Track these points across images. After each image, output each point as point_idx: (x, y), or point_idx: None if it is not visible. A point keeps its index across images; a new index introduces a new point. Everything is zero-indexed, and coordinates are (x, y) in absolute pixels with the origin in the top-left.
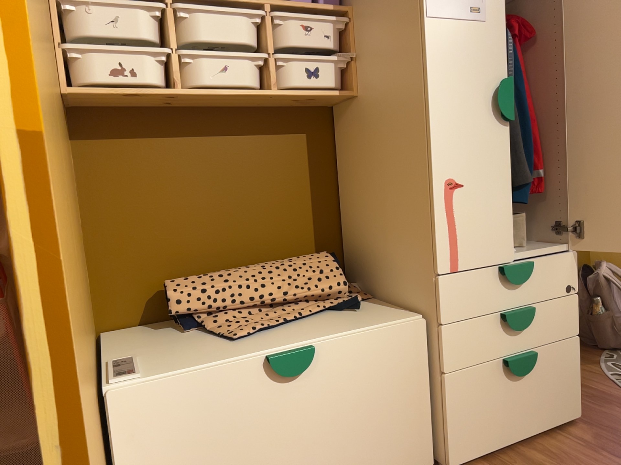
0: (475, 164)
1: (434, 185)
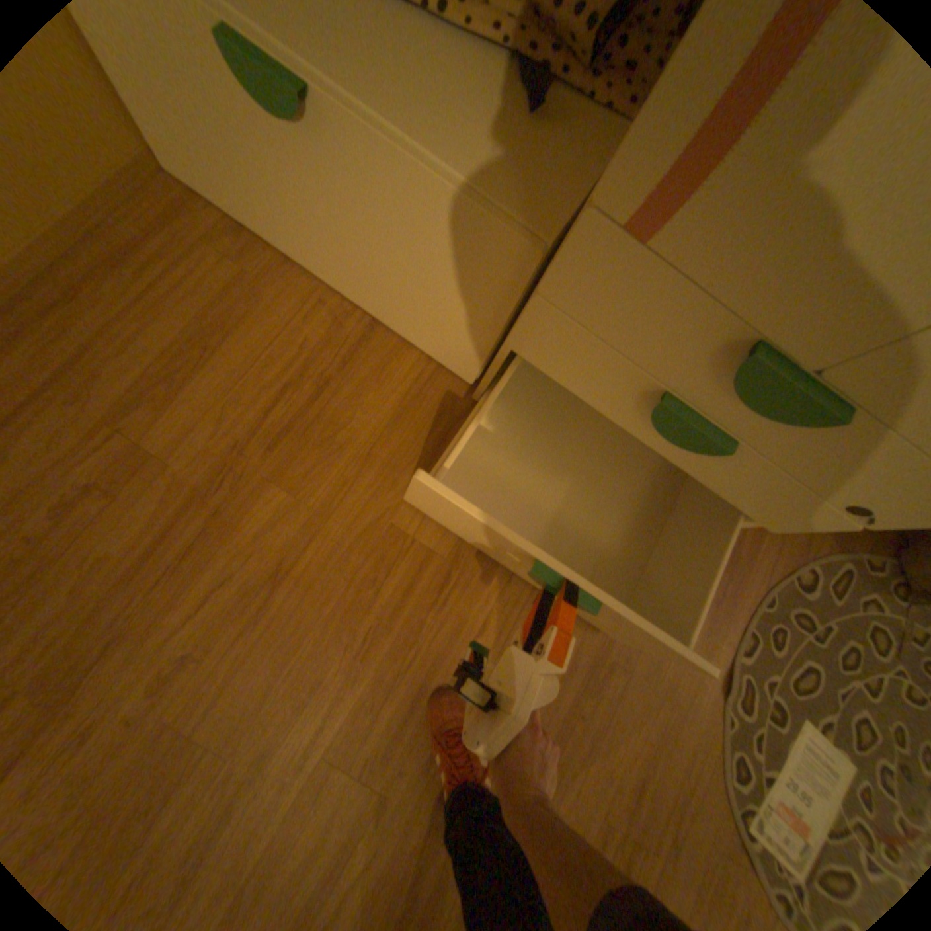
0: None
1: None
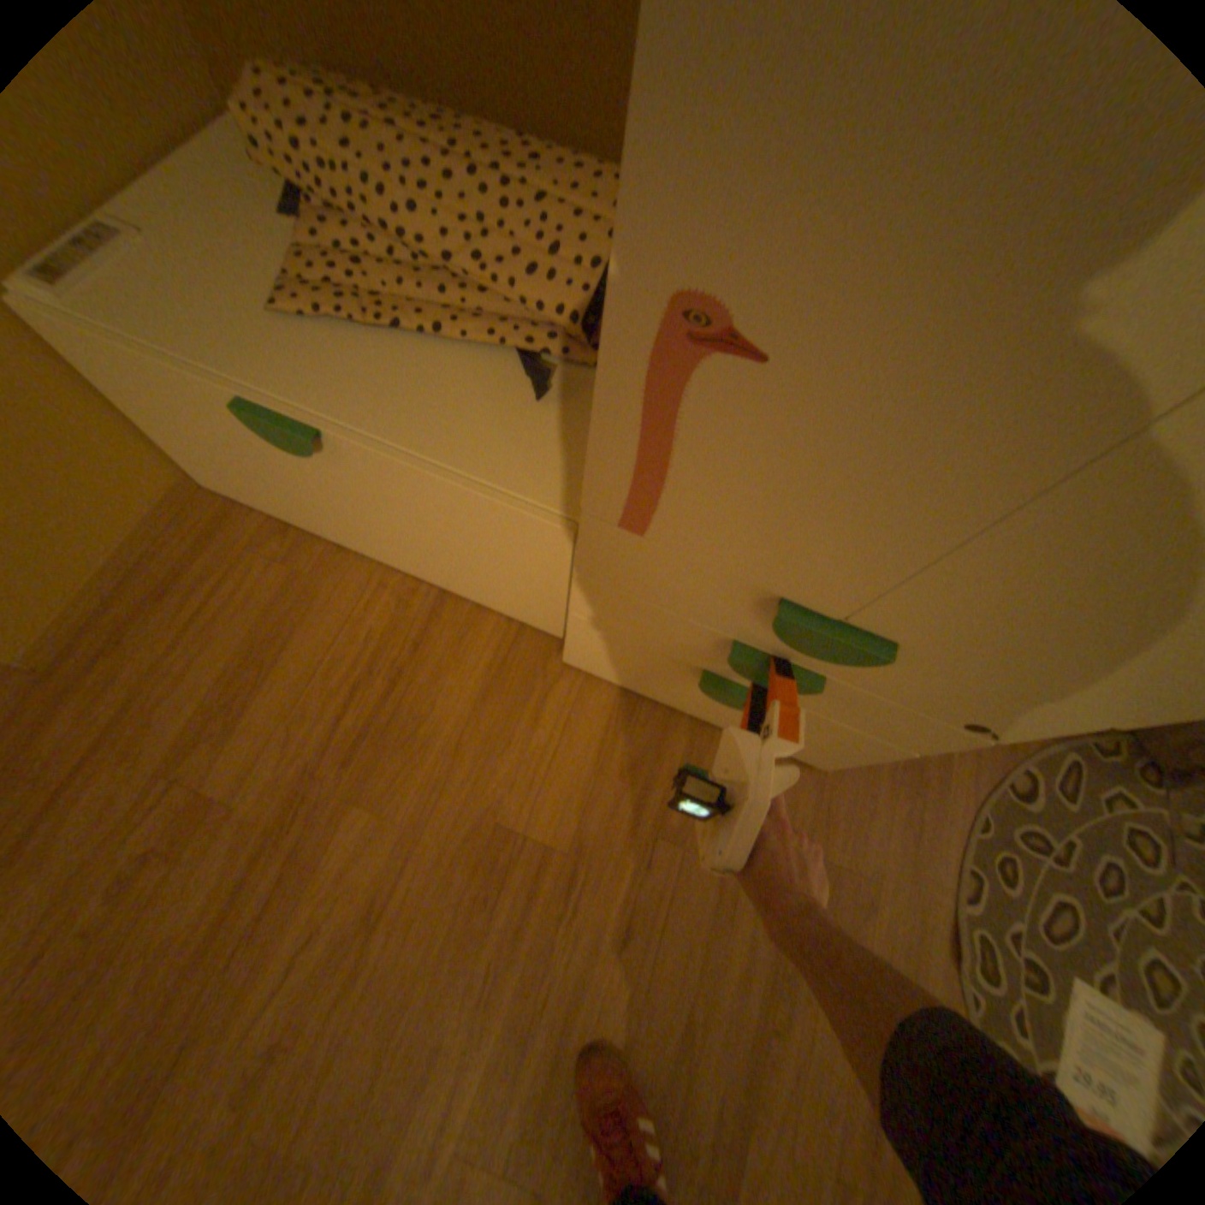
0: (906, 294)
1: (613, 278)
